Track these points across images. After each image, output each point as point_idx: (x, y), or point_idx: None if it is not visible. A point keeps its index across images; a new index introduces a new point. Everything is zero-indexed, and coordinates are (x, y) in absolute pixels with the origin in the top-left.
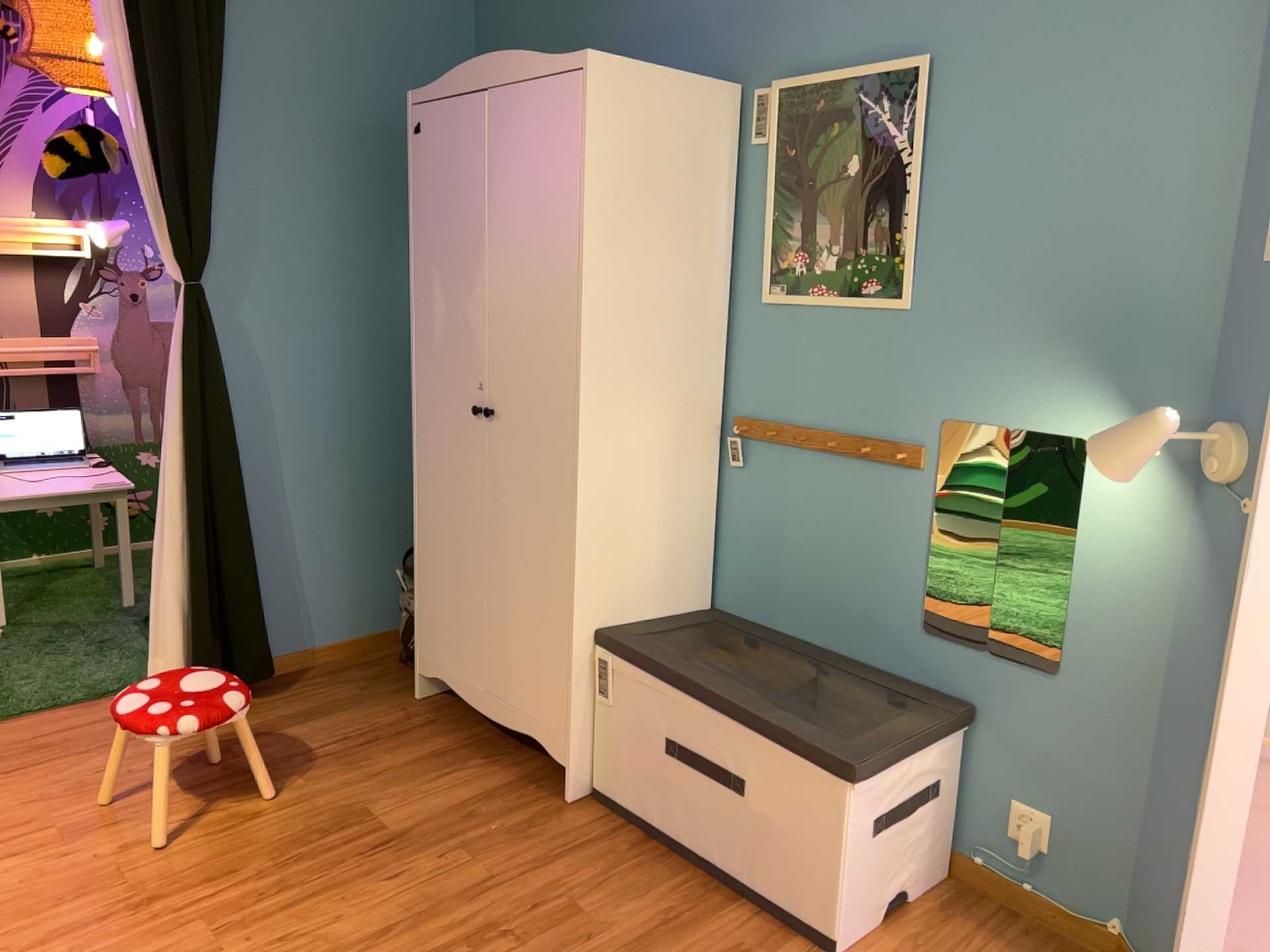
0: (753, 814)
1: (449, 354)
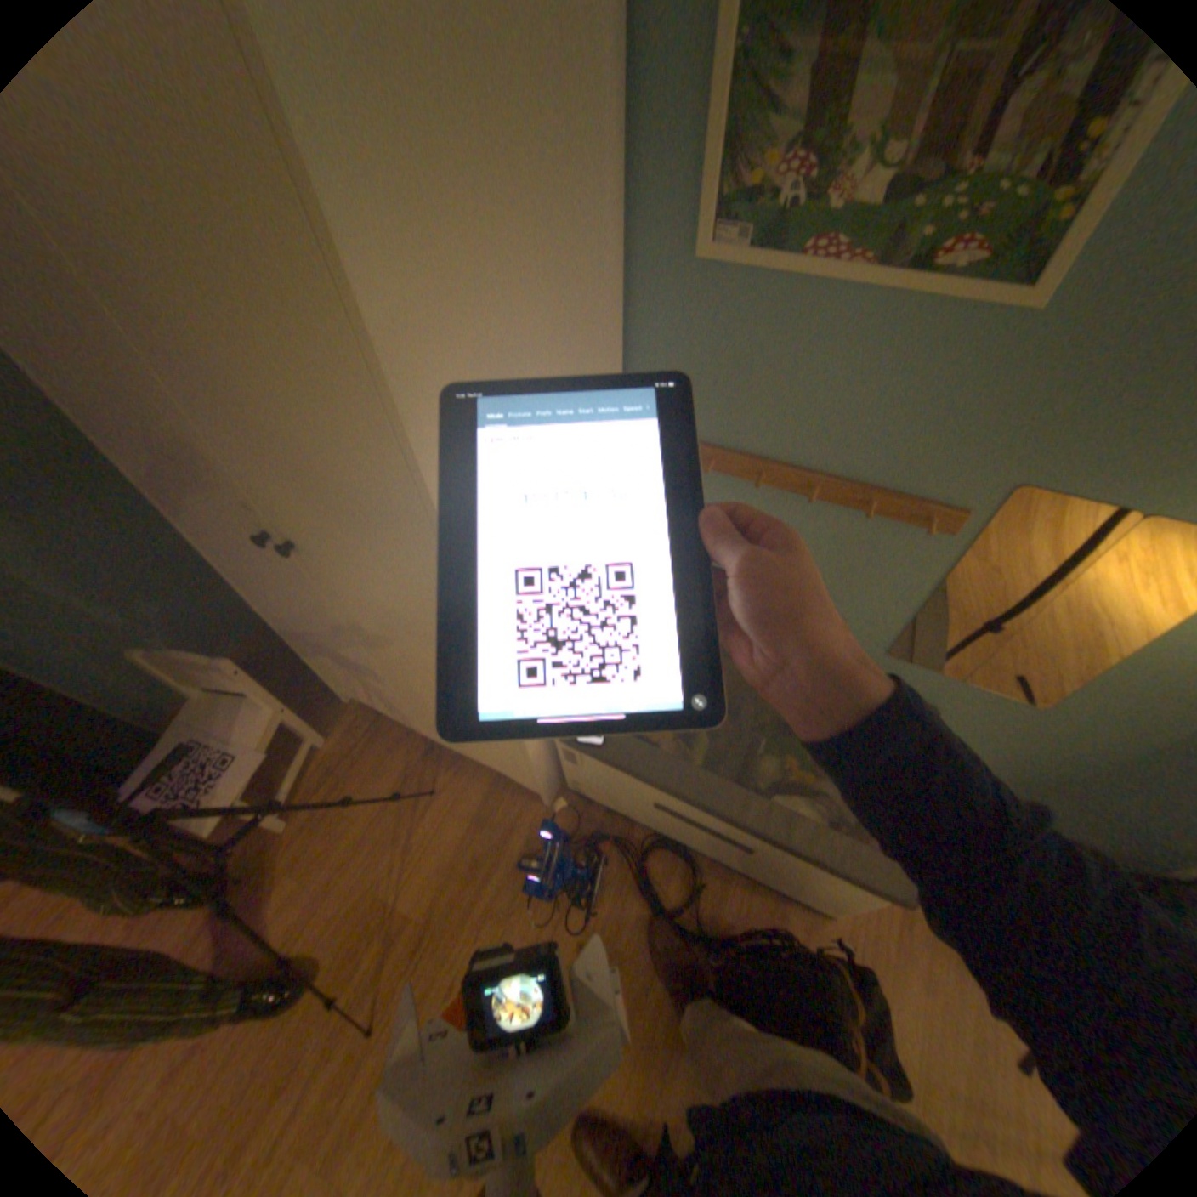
0: (757, 865)
1: (155, 445)
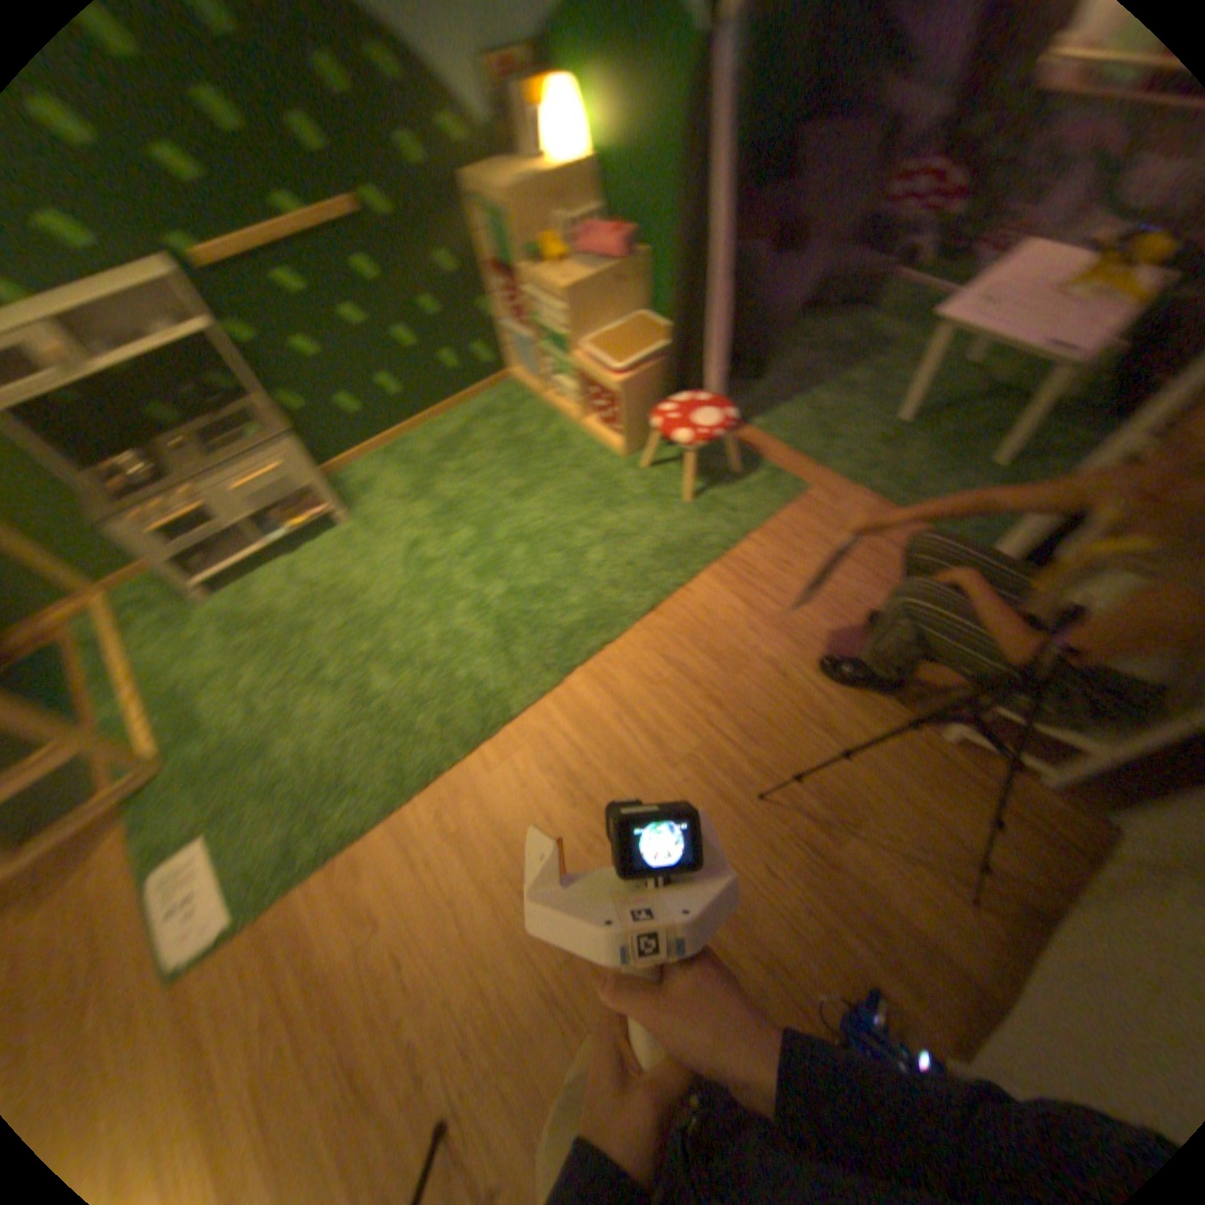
0: None
1: None
